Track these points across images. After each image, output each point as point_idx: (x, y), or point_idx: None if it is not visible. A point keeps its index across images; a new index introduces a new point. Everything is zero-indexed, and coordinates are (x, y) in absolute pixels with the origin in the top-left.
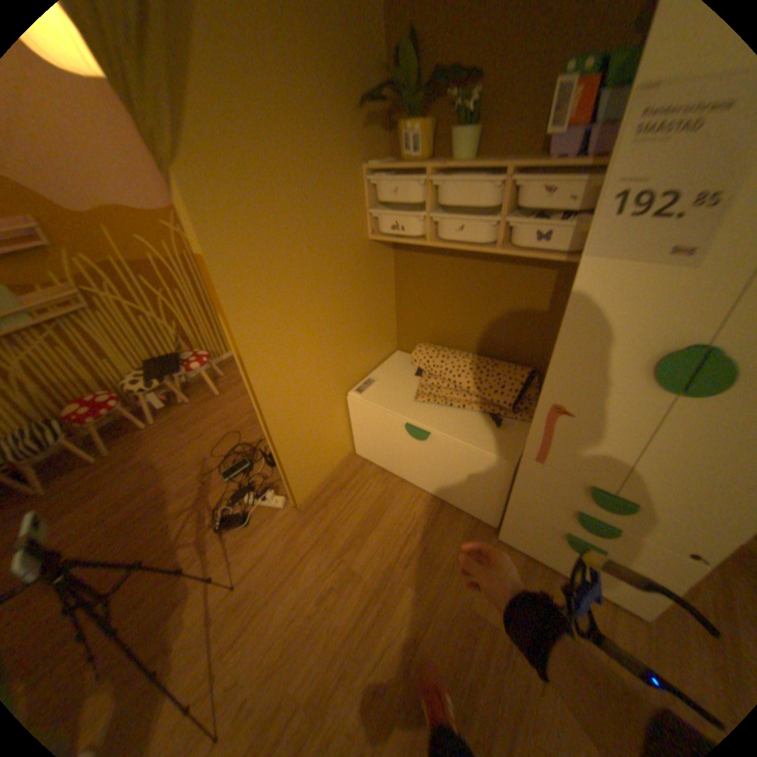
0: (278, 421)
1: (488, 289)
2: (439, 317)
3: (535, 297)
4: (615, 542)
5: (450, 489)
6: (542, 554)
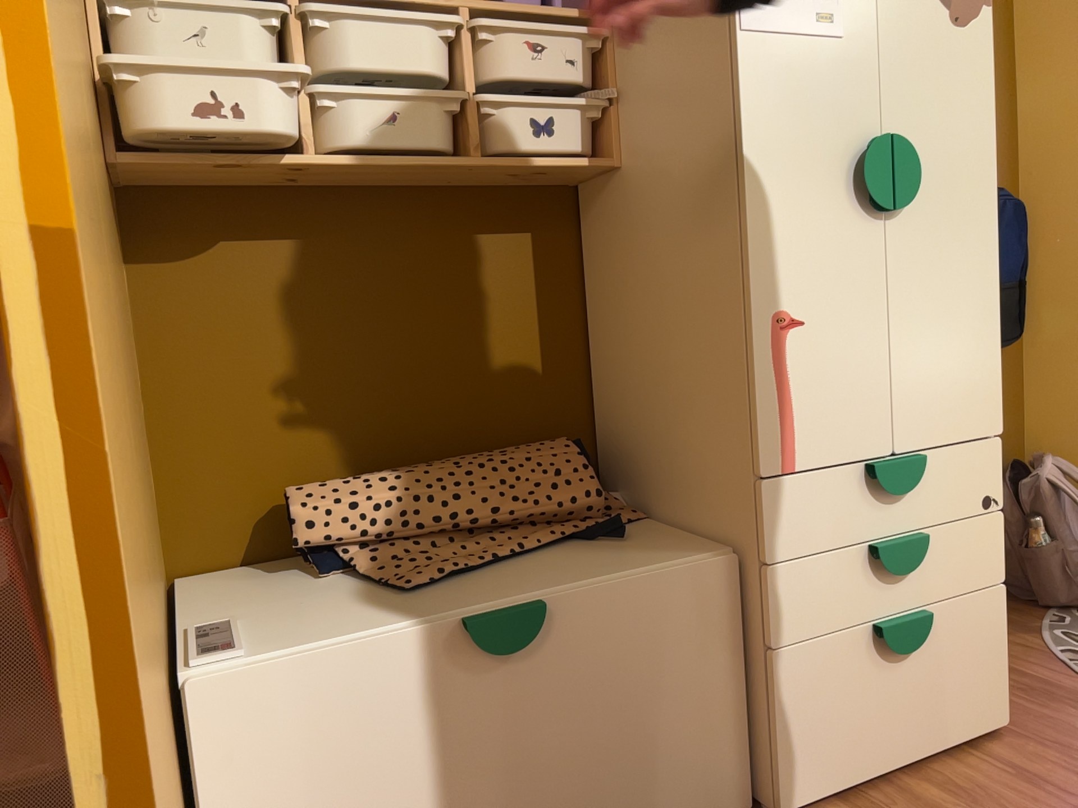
0: (139, 718)
1: (418, 296)
2: (308, 405)
3: (512, 289)
4: (925, 571)
5: (626, 788)
6: (860, 749)
